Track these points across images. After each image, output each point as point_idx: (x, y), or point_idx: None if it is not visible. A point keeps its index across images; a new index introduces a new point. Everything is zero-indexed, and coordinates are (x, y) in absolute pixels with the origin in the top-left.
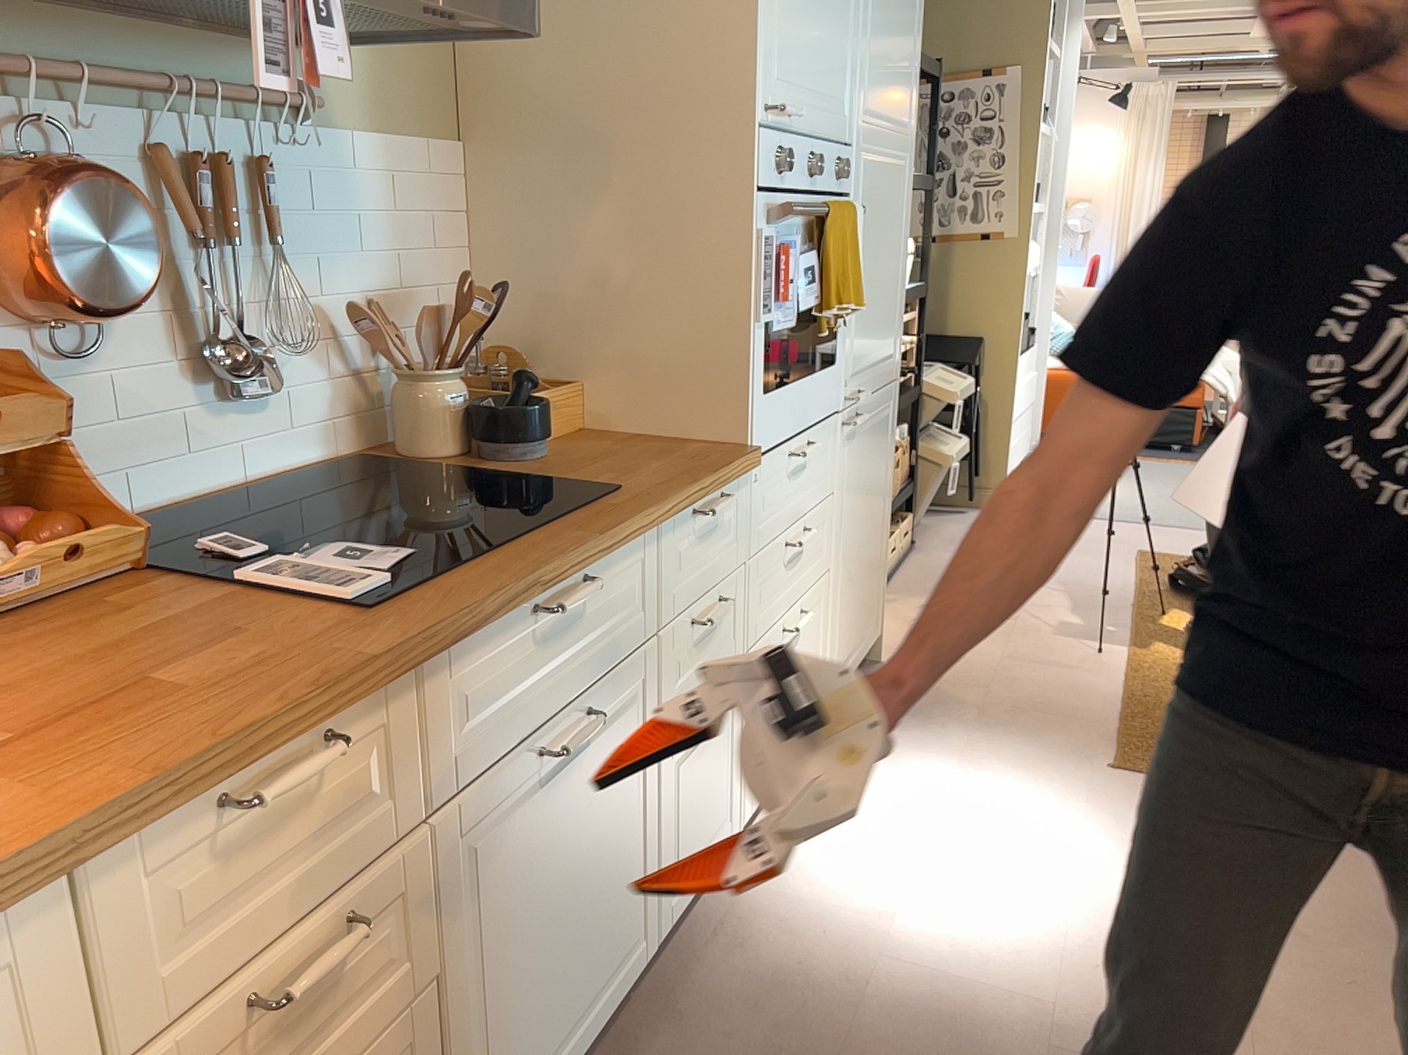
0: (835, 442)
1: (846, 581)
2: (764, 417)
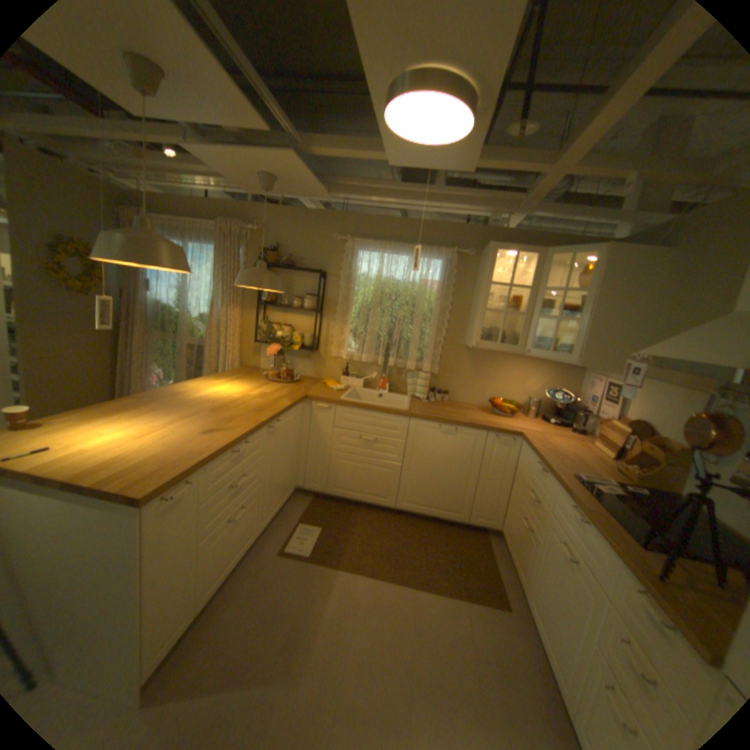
0: None
1: None
2: None
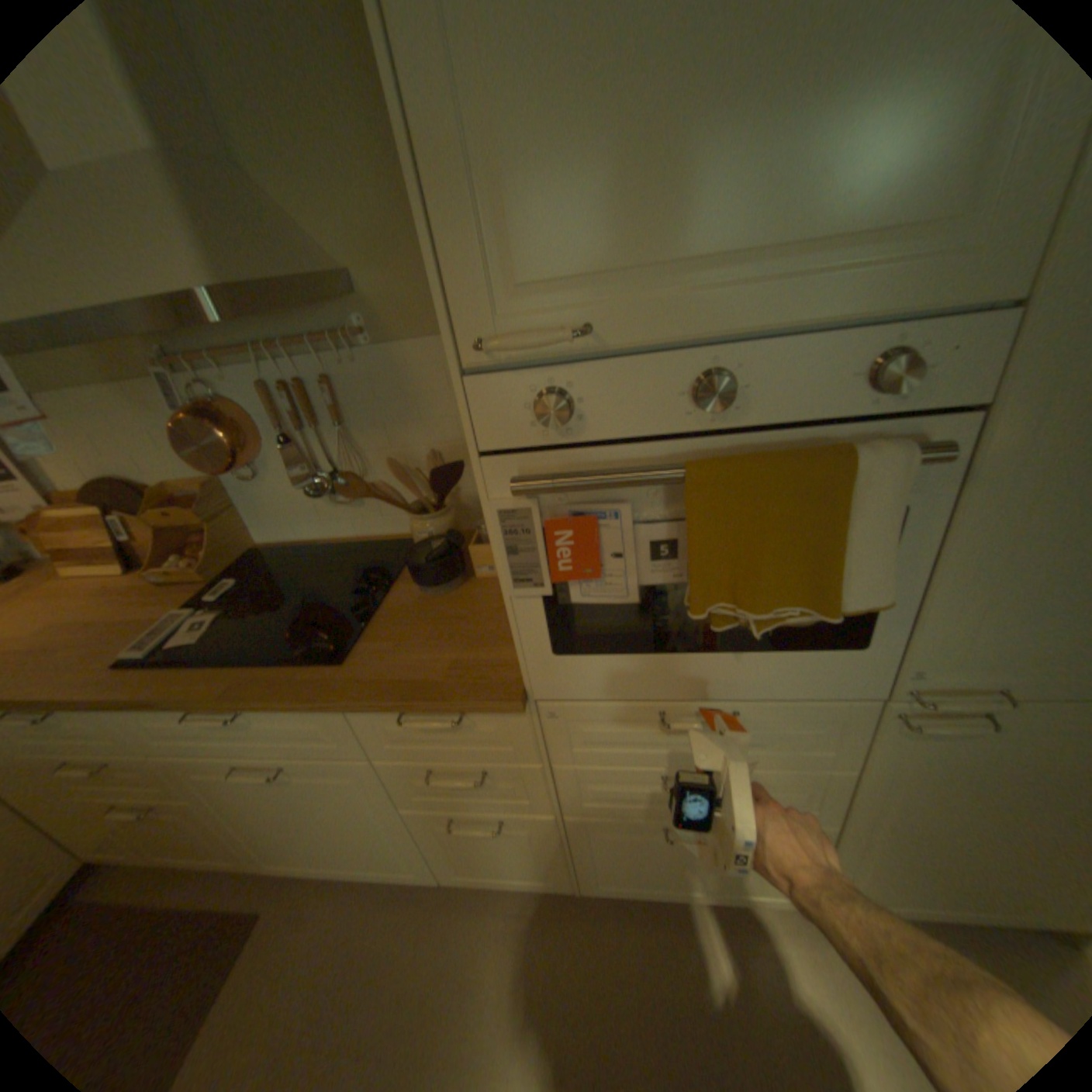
0: (859, 729)
1: (902, 851)
2: (557, 673)
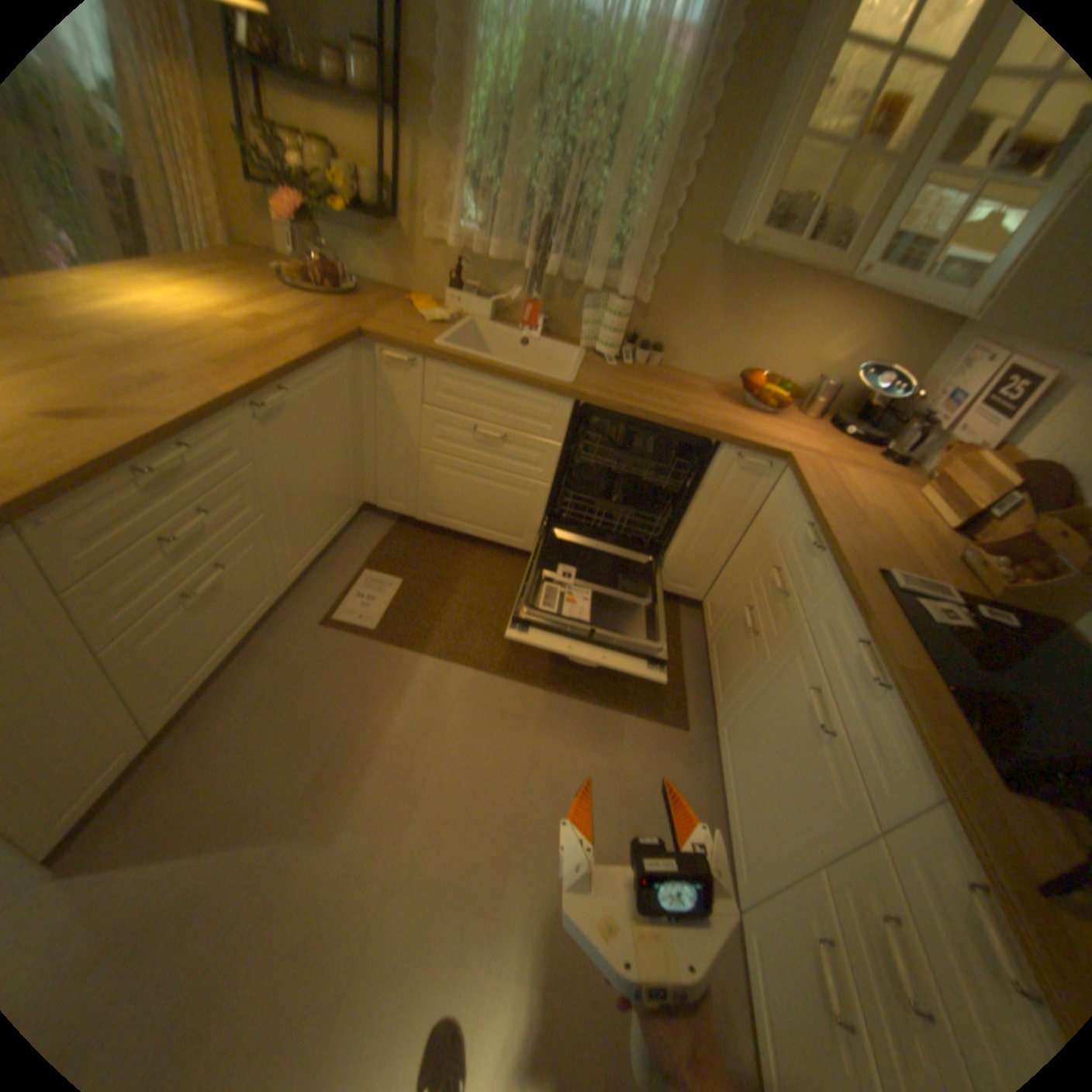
0: None
1: None
2: None
